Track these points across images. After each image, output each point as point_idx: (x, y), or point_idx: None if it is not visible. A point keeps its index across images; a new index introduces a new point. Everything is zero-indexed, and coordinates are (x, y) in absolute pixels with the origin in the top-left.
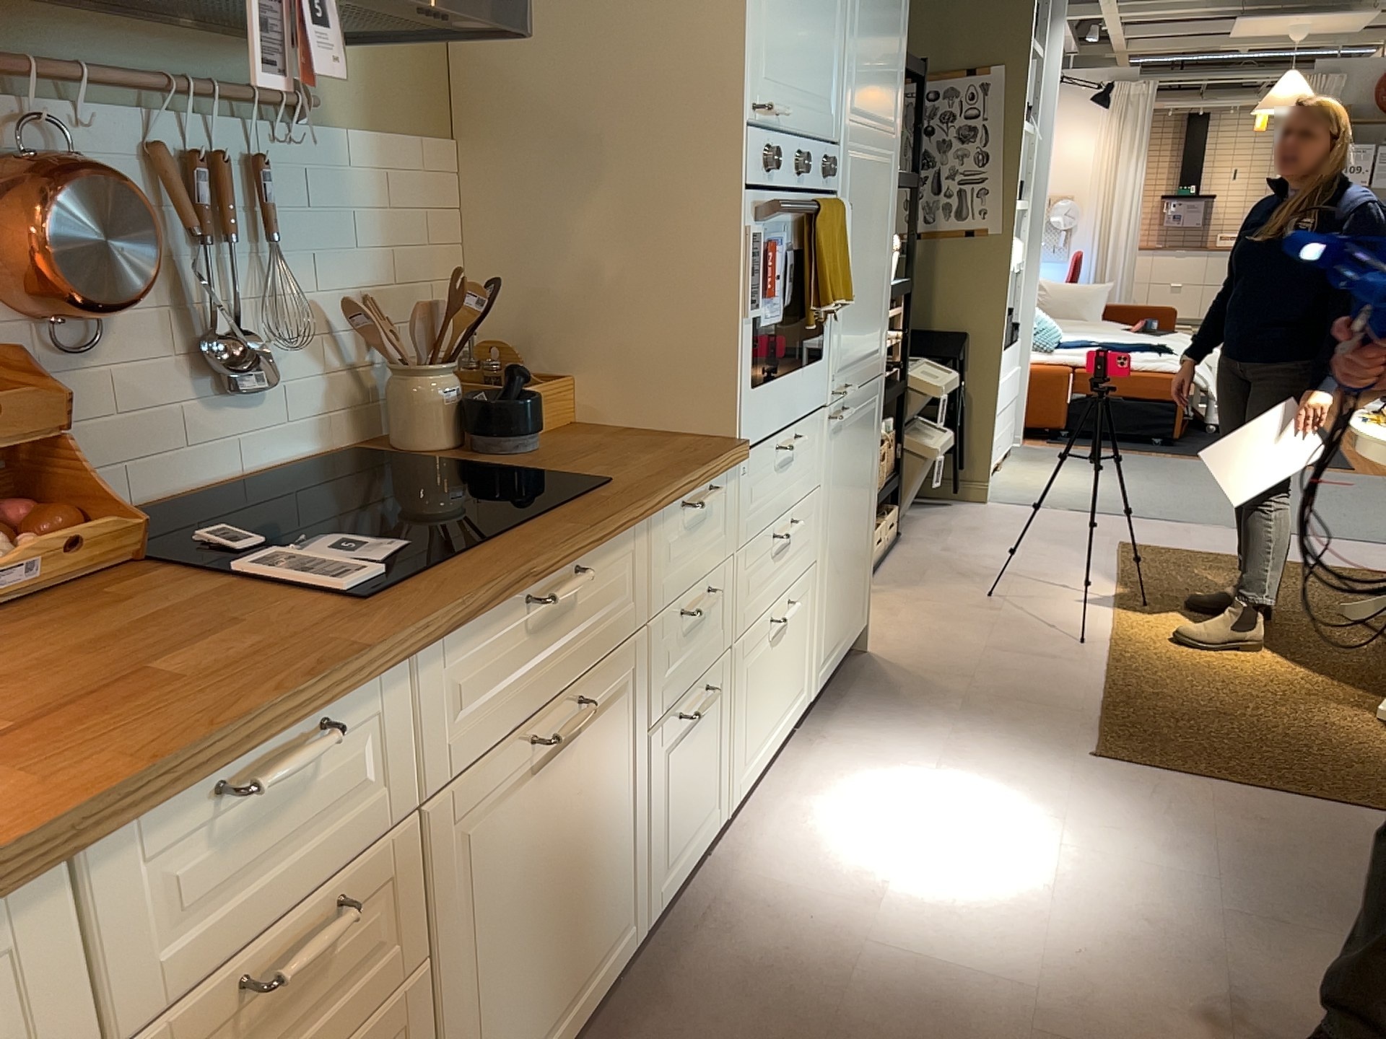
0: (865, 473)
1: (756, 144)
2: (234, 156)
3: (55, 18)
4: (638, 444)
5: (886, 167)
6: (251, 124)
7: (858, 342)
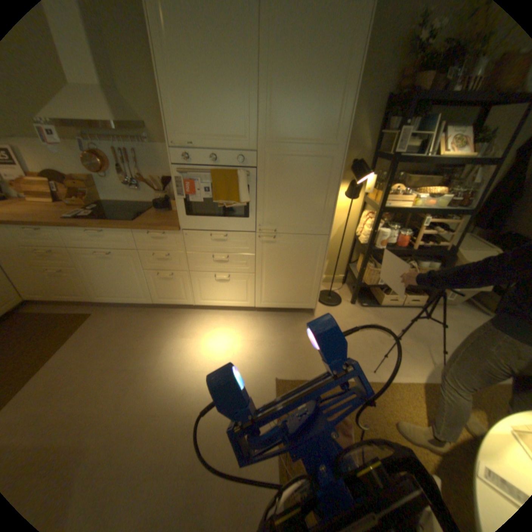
0: (306, 263)
1: (175, 151)
2: (126, 148)
3: (92, 127)
4: (169, 219)
5: (325, 156)
6: (130, 142)
7: (290, 218)
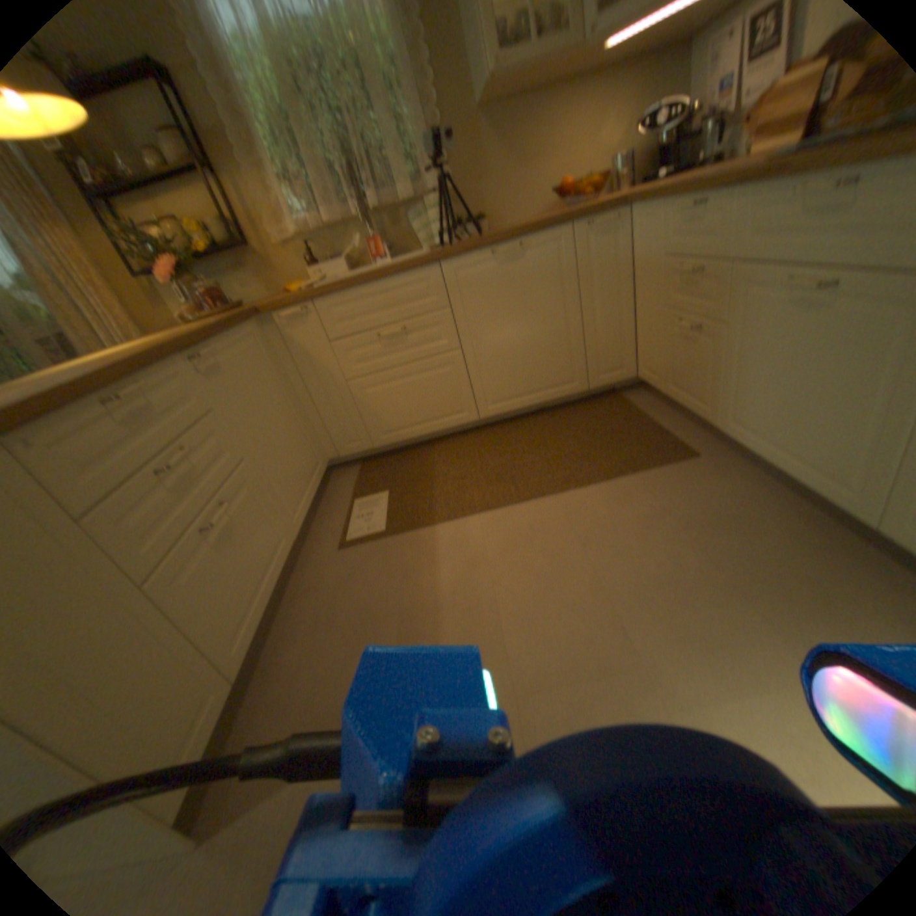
0: None
1: None
2: None
3: None
4: None
5: None
6: None
7: None
